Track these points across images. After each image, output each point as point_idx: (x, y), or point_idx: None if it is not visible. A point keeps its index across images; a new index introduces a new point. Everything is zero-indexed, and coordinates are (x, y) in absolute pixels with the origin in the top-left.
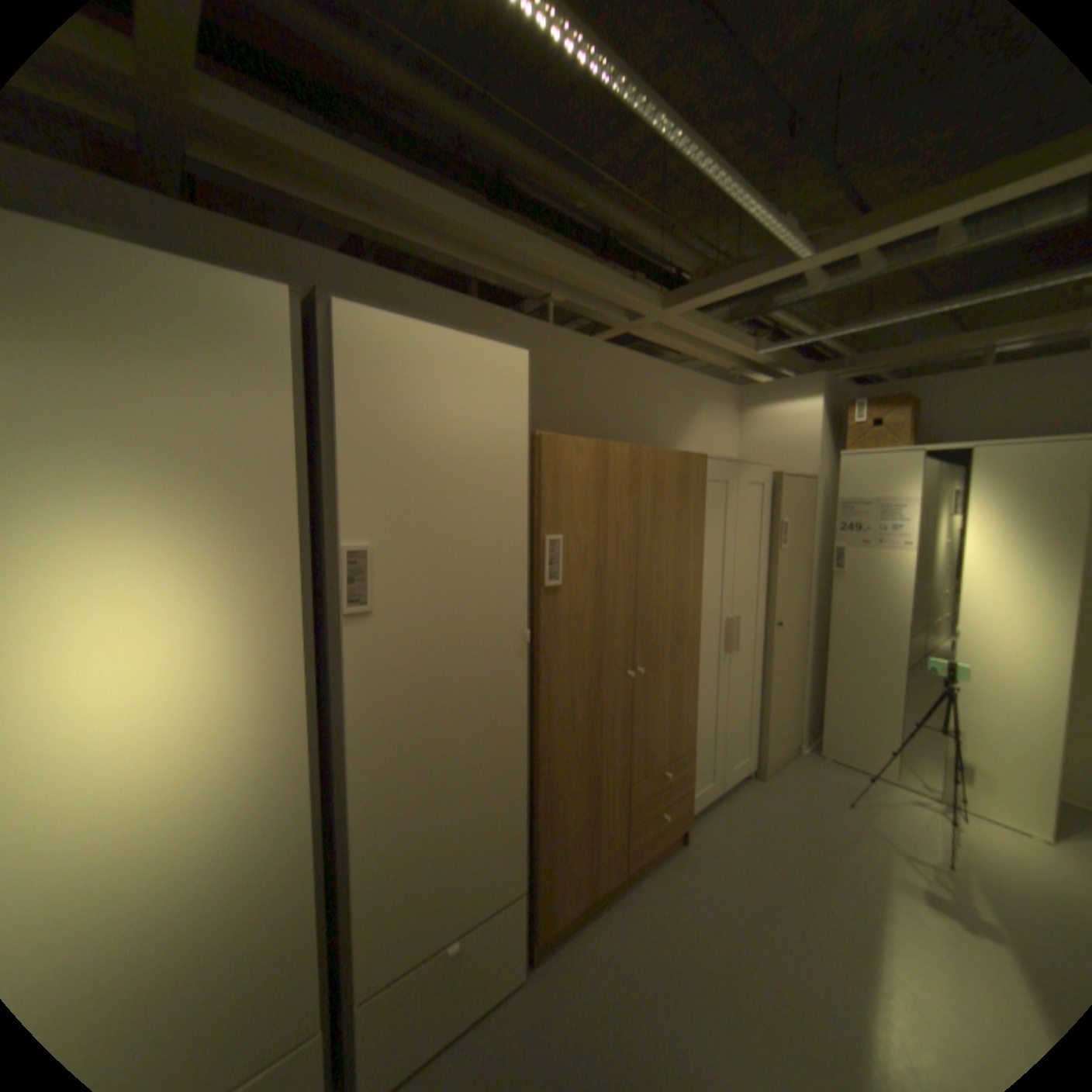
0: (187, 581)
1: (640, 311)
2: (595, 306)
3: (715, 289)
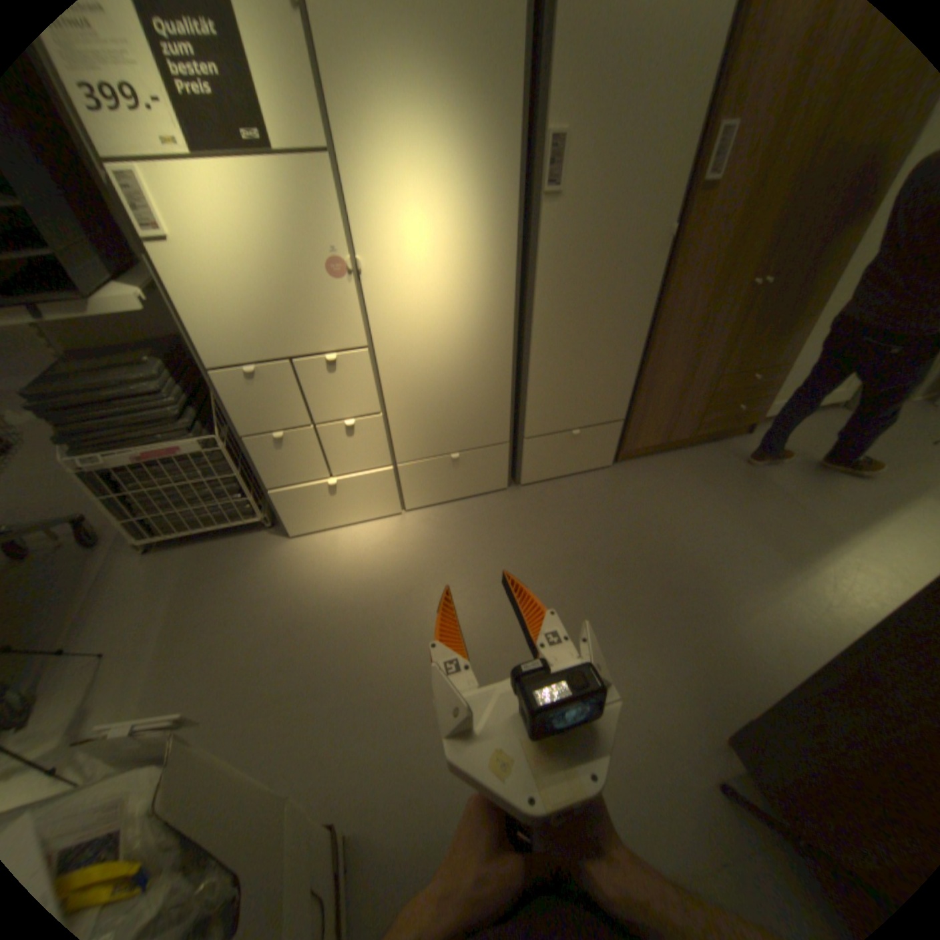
0: (457, 158)
1: None
2: None
3: None
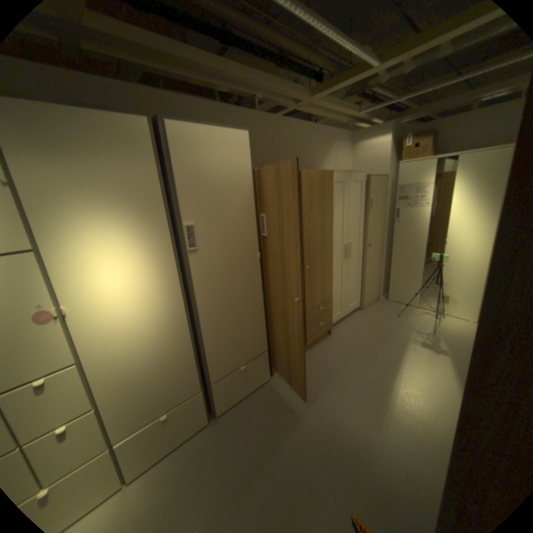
0: (131, 242)
1: (300, 98)
2: (278, 98)
3: (335, 85)
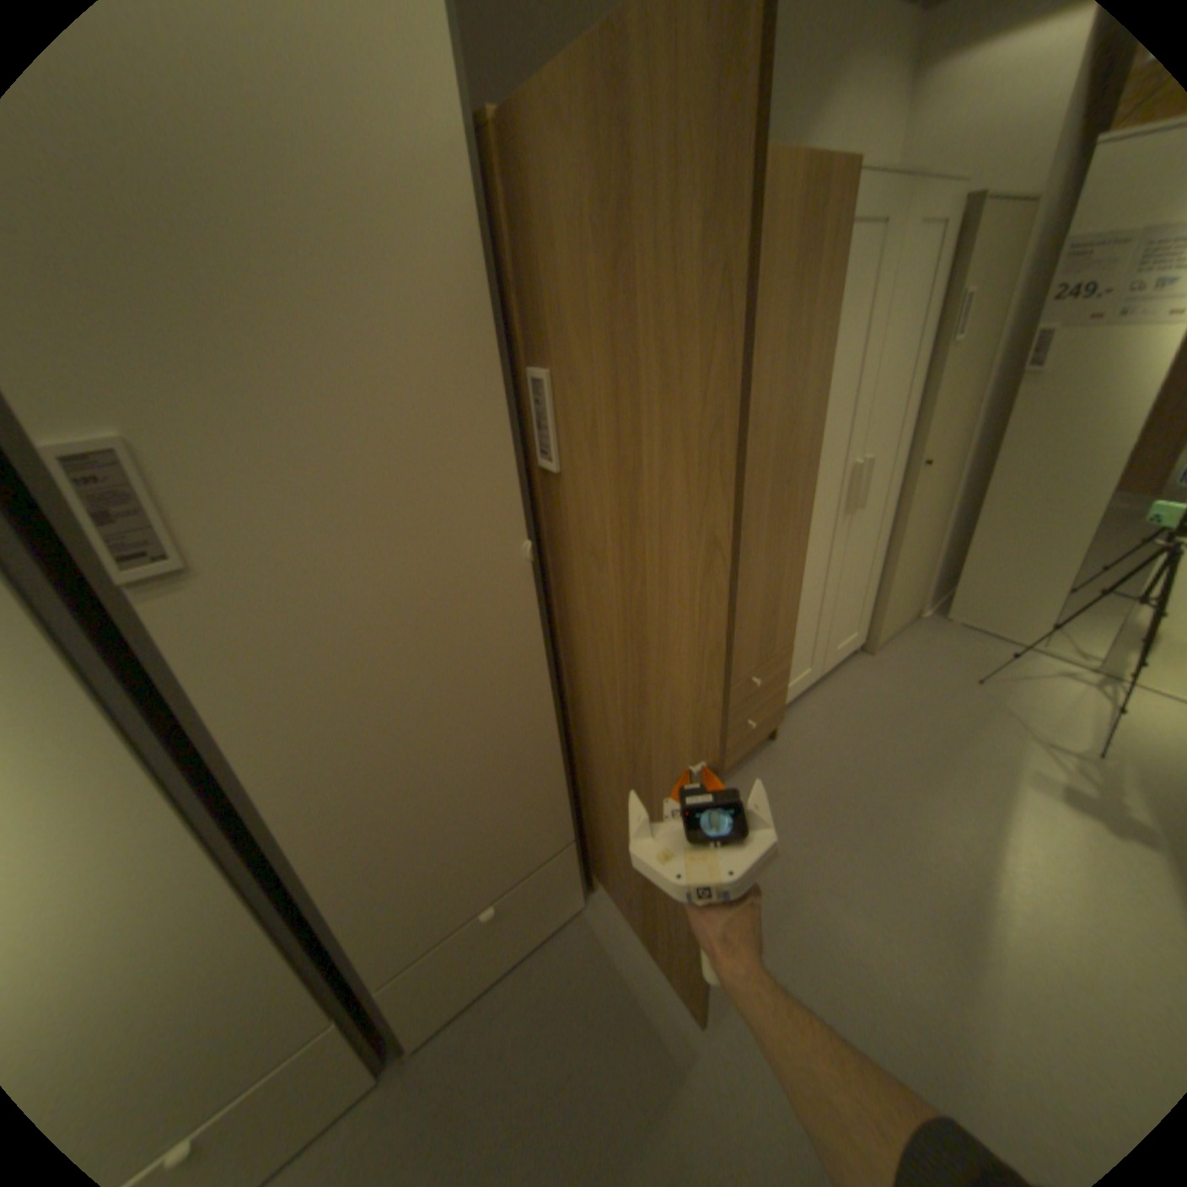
0: None
1: None
2: None
3: None
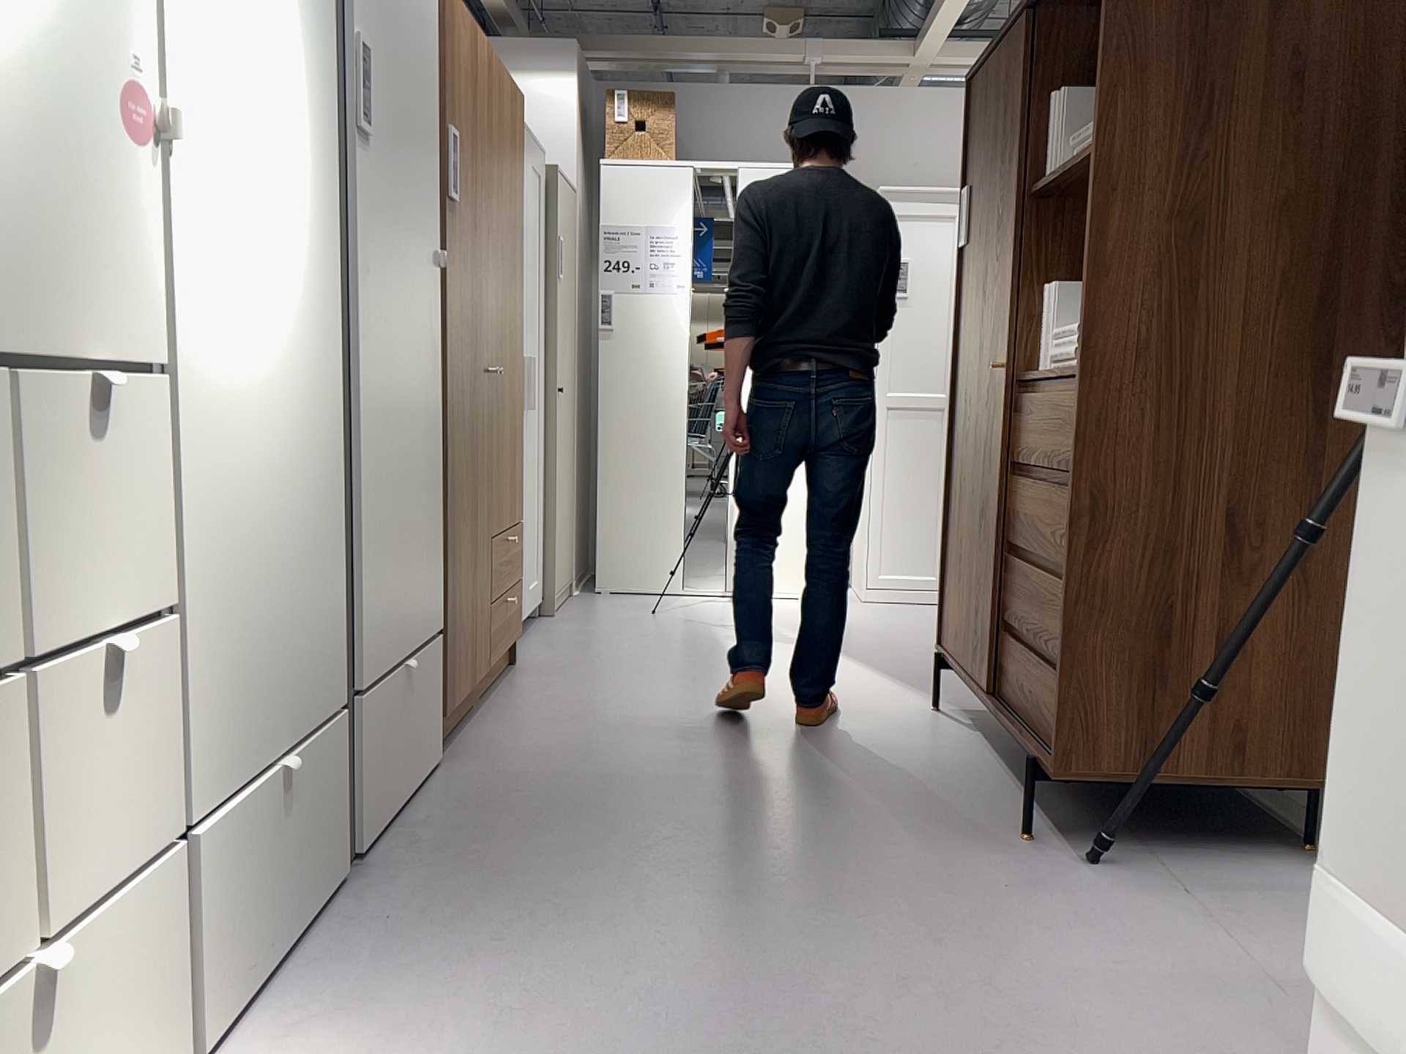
0: (281, 0)
1: None
2: None
3: None
